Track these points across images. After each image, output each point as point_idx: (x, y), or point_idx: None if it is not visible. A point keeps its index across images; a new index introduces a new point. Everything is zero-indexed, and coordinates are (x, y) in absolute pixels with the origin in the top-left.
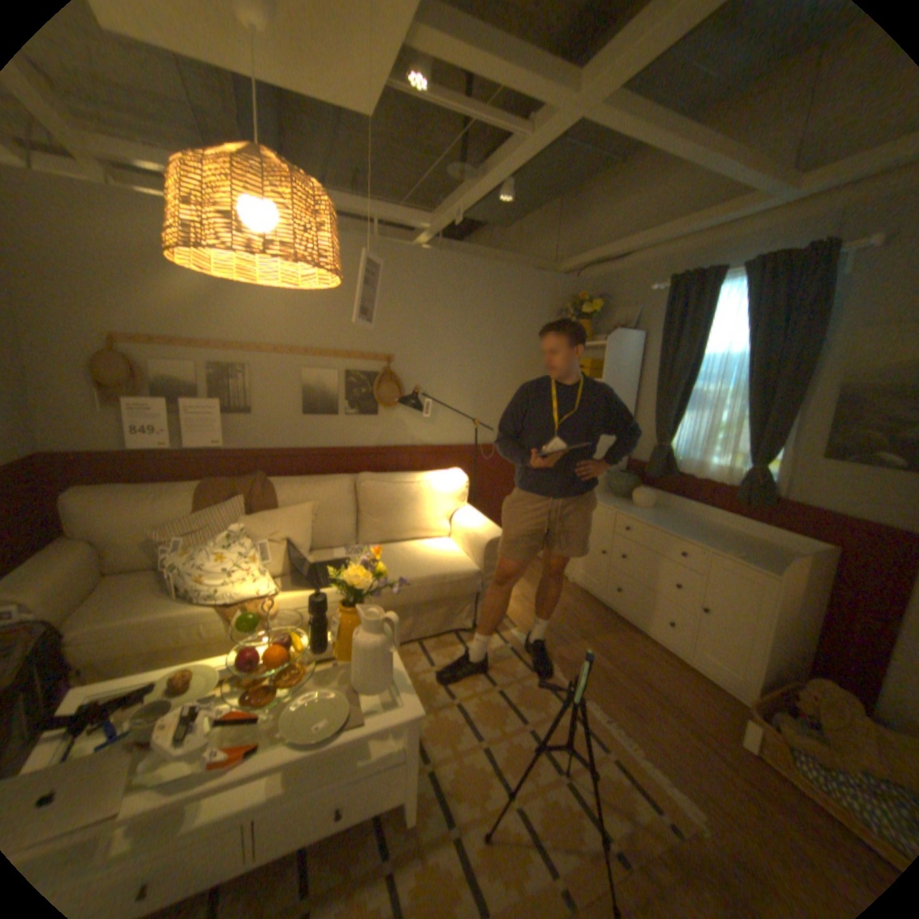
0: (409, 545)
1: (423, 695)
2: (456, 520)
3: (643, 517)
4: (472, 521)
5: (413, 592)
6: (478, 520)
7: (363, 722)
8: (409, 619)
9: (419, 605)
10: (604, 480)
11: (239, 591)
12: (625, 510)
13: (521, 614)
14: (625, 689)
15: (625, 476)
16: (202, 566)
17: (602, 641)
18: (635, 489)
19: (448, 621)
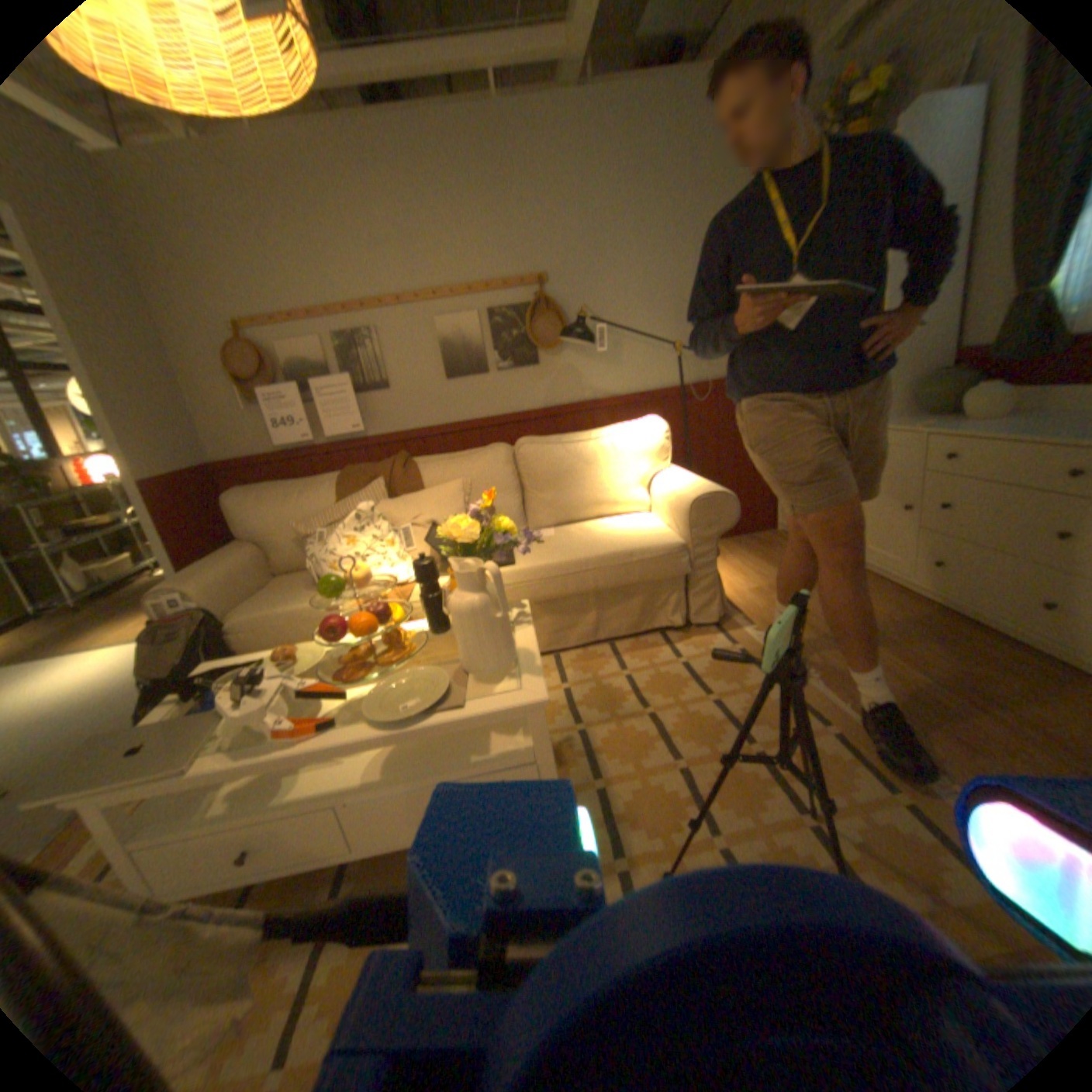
0: (591, 523)
1: (605, 699)
2: (656, 484)
3: (986, 428)
4: (675, 480)
5: (587, 573)
6: (685, 477)
7: (468, 703)
8: (590, 610)
9: (599, 590)
10: (909, 392)
11: (374, 573)
12: (947, 426)
13: (765, 607)
14: (942, 705)
15: (950, 373)
16: (333, 548)
17: (904, 639)
18: (971, 392)
19: (648, 614)
